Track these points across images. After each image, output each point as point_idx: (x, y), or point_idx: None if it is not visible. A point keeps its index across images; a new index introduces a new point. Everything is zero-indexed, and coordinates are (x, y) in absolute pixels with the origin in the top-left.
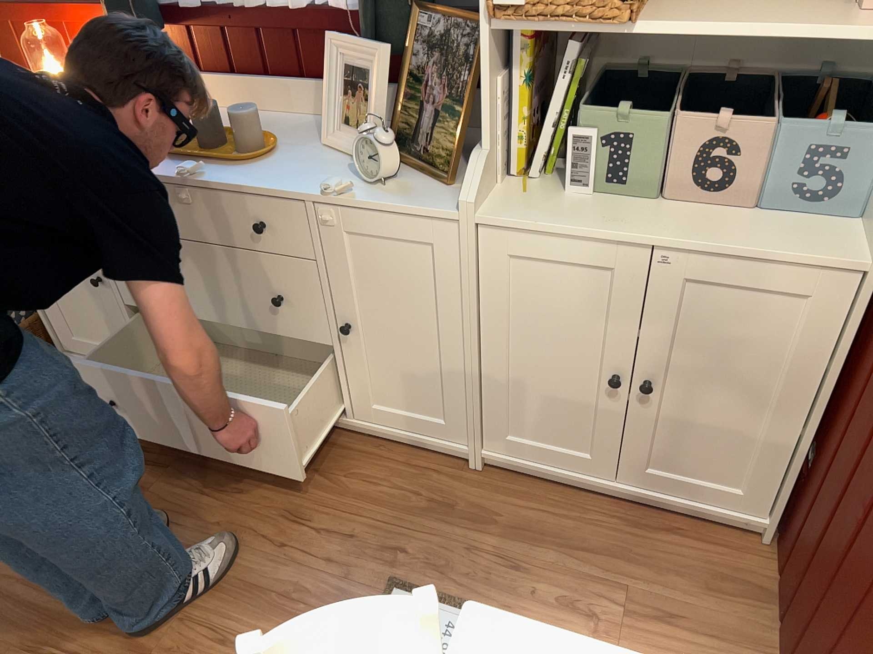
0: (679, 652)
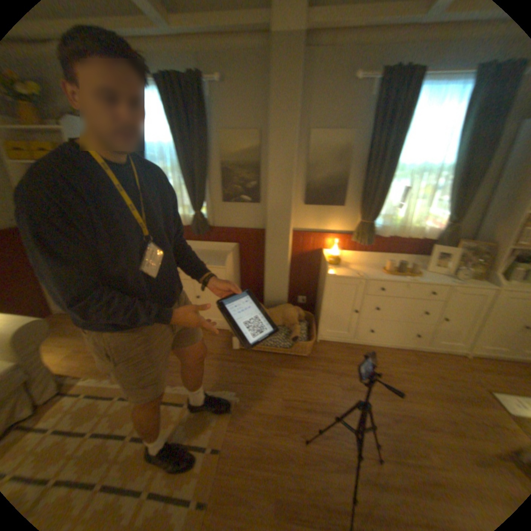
0: None
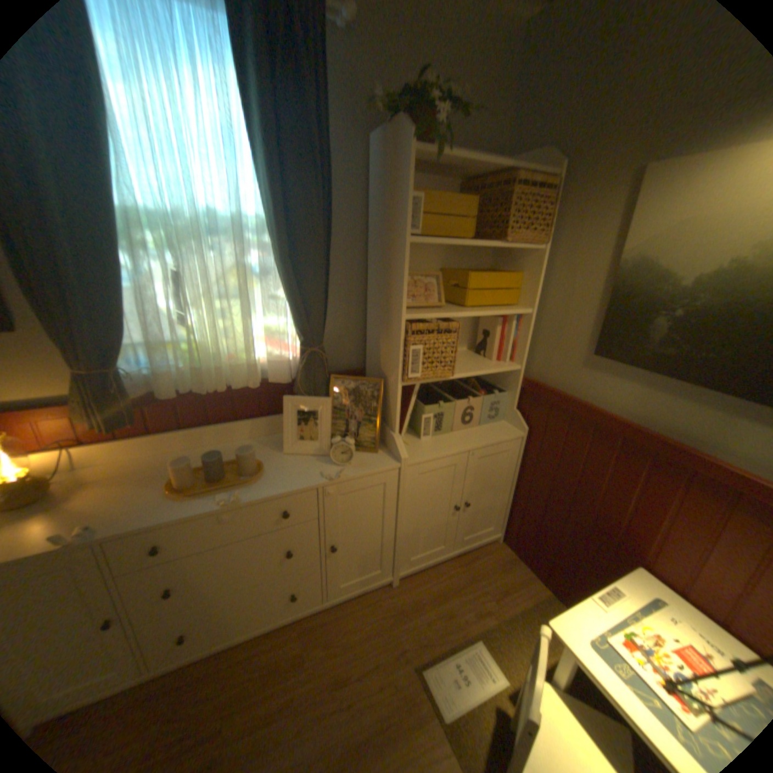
0: (520, 604)
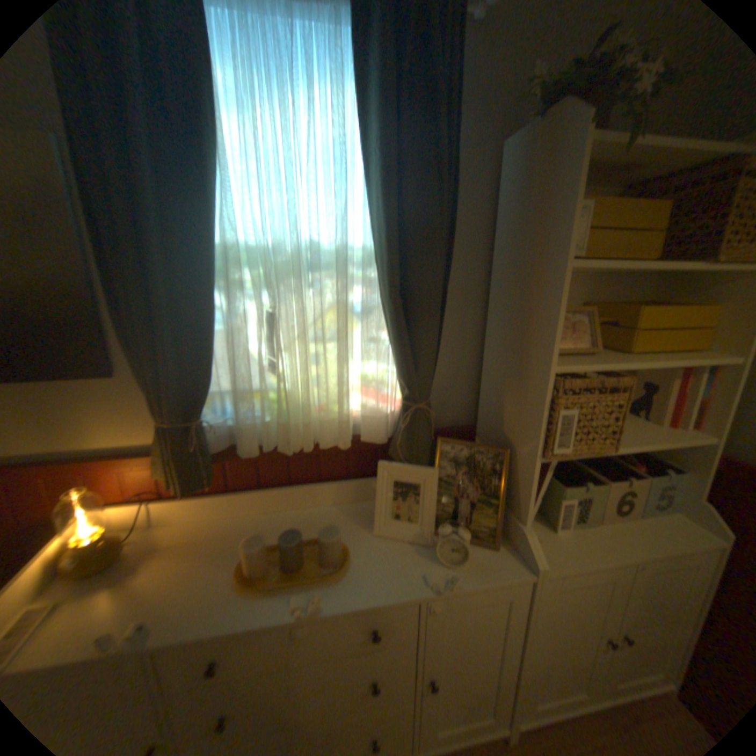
0: None
